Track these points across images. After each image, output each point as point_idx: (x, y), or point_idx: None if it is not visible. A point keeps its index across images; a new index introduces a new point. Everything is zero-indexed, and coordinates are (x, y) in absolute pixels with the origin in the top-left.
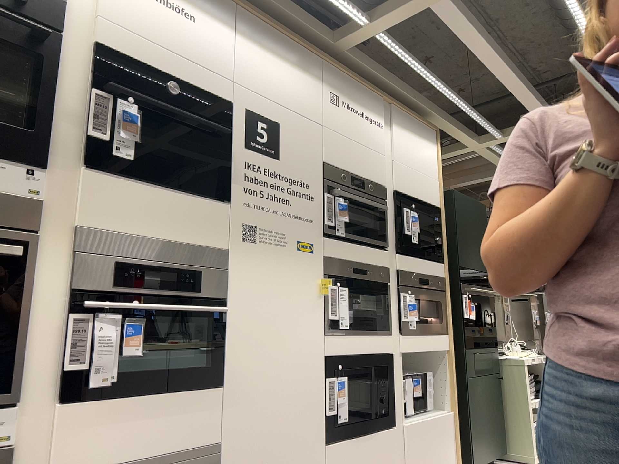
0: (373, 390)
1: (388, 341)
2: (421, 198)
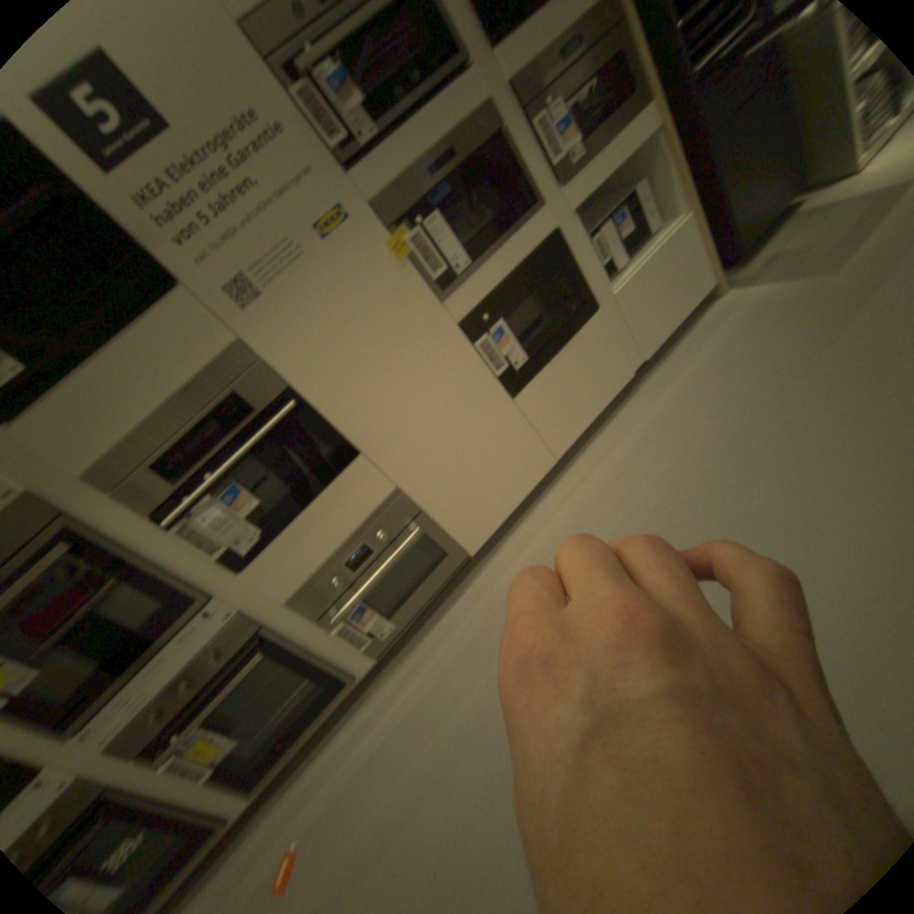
0: (548, 298)
1: (544, 218)
2: None
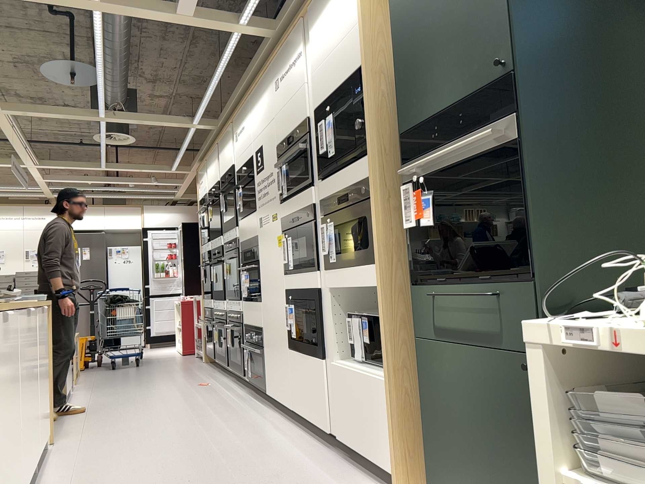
0: (308, 320)
1: (315, 277)
2: (339, 82)
